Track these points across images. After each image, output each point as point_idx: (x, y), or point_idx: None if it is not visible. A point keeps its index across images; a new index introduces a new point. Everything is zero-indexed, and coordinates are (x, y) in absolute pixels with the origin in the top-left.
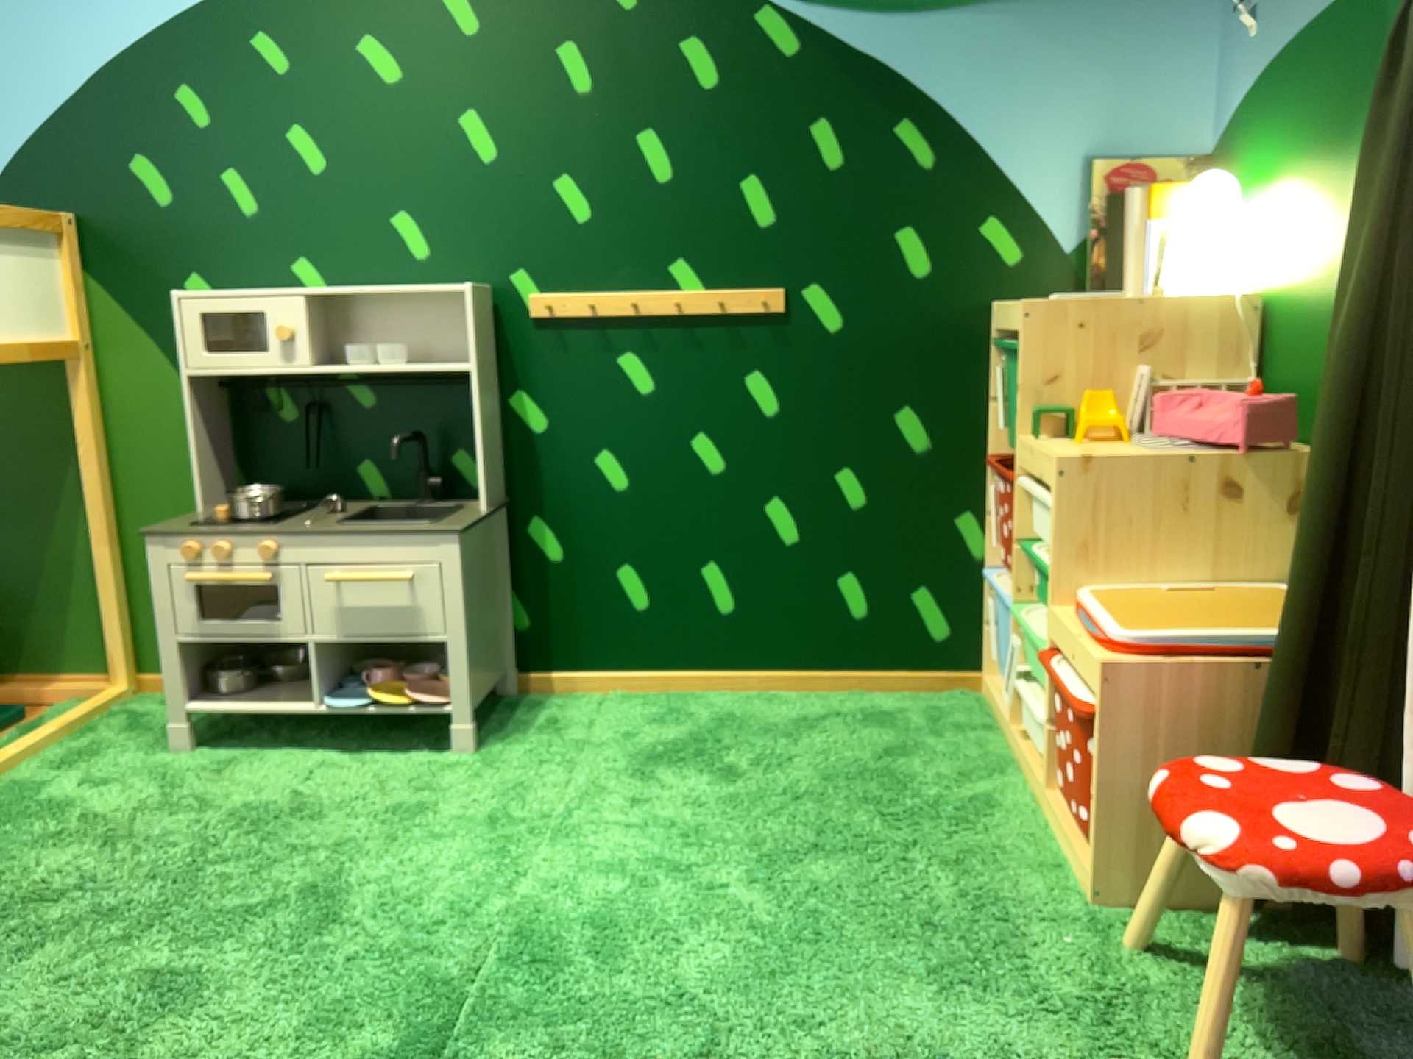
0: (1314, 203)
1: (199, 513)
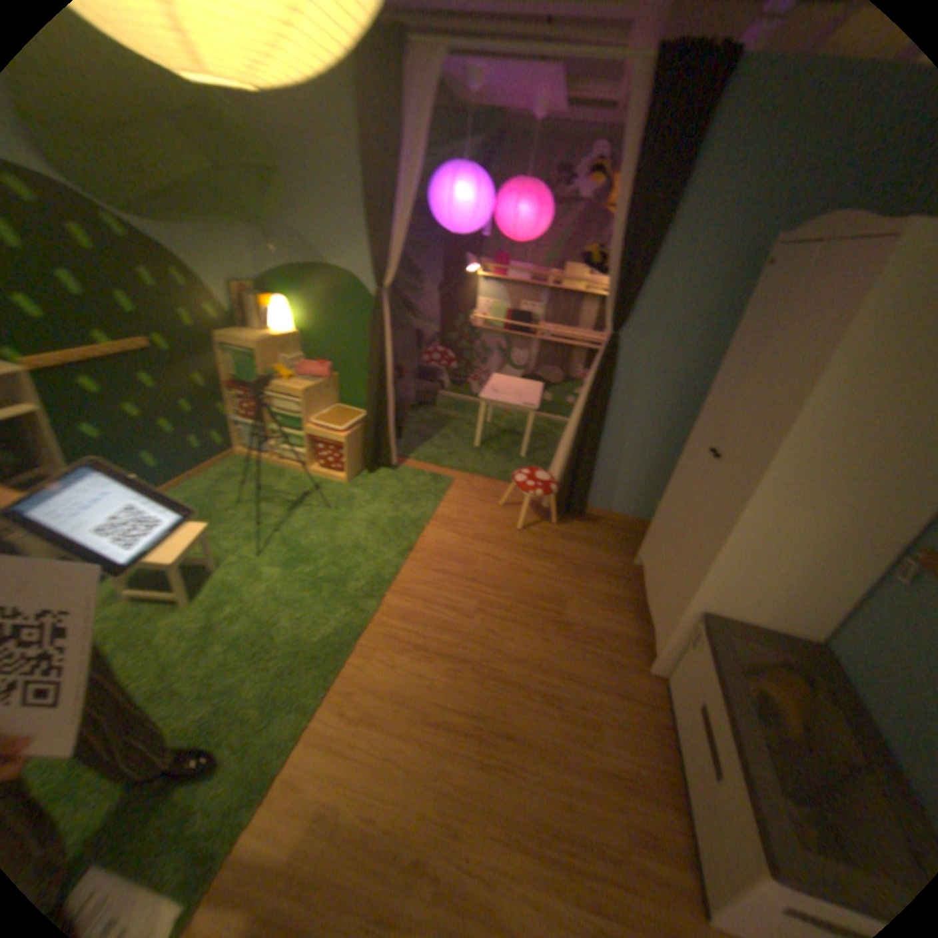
0: (317, 314)
1: None
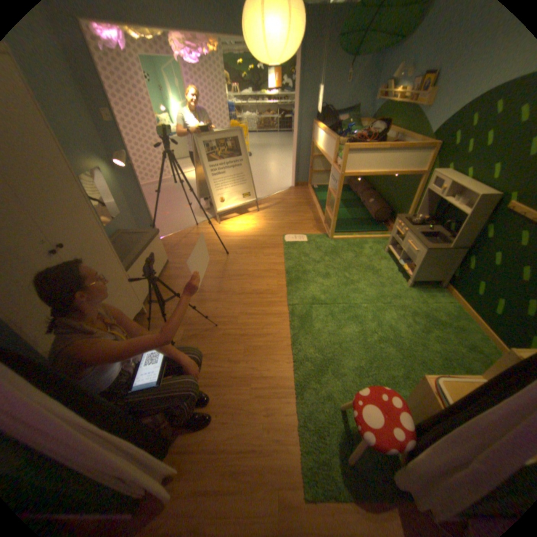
0: None
1: (417, 215)
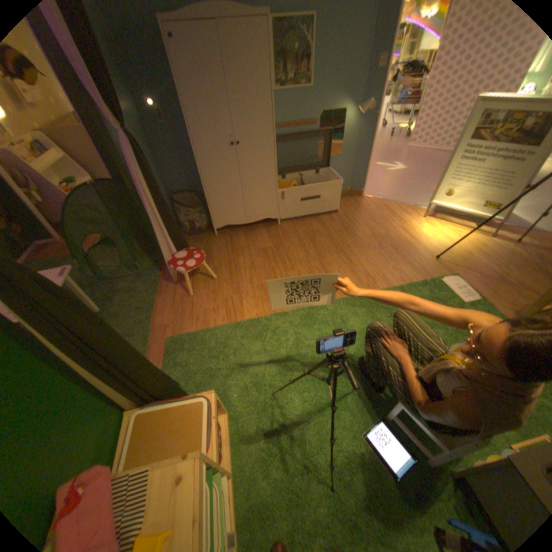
0: None
1: None
